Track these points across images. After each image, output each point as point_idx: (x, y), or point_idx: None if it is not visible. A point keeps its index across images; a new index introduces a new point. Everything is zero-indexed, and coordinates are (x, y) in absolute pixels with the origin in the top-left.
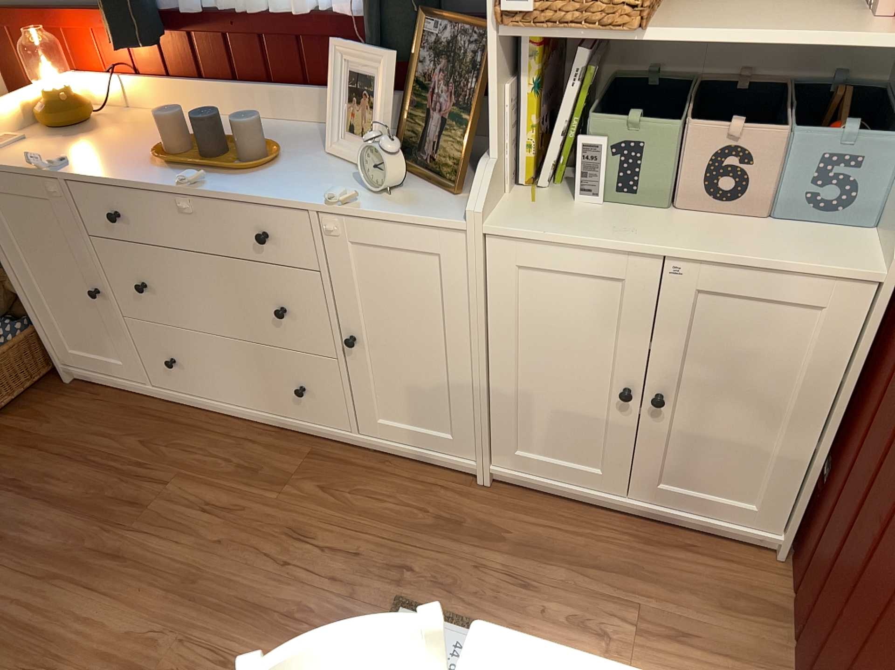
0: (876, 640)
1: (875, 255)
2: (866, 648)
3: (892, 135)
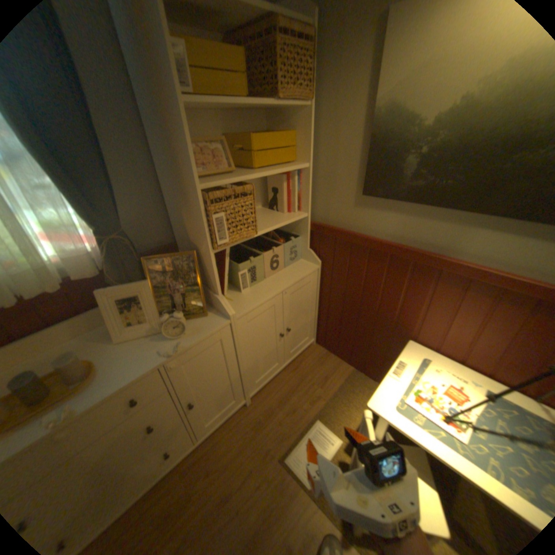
0: (379, 332)
1: (311, 263)
2: (376, 336)
3: (297, 236)
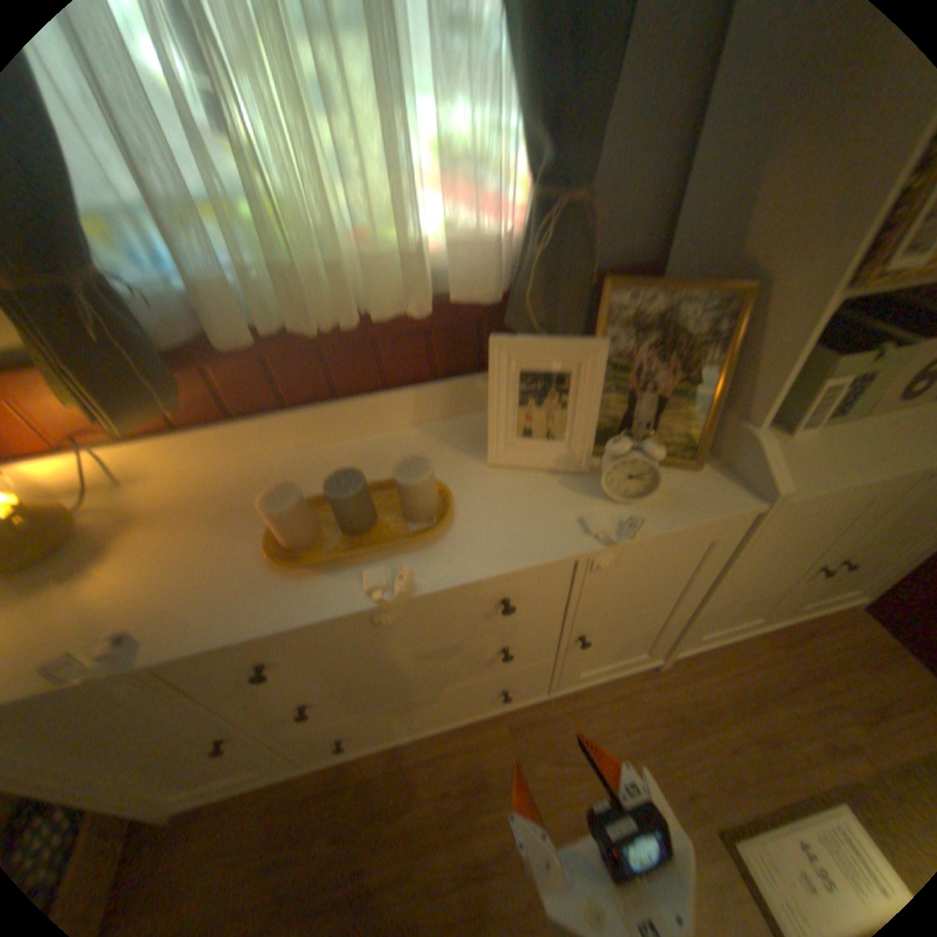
0: None
1: None
2: None
3: None
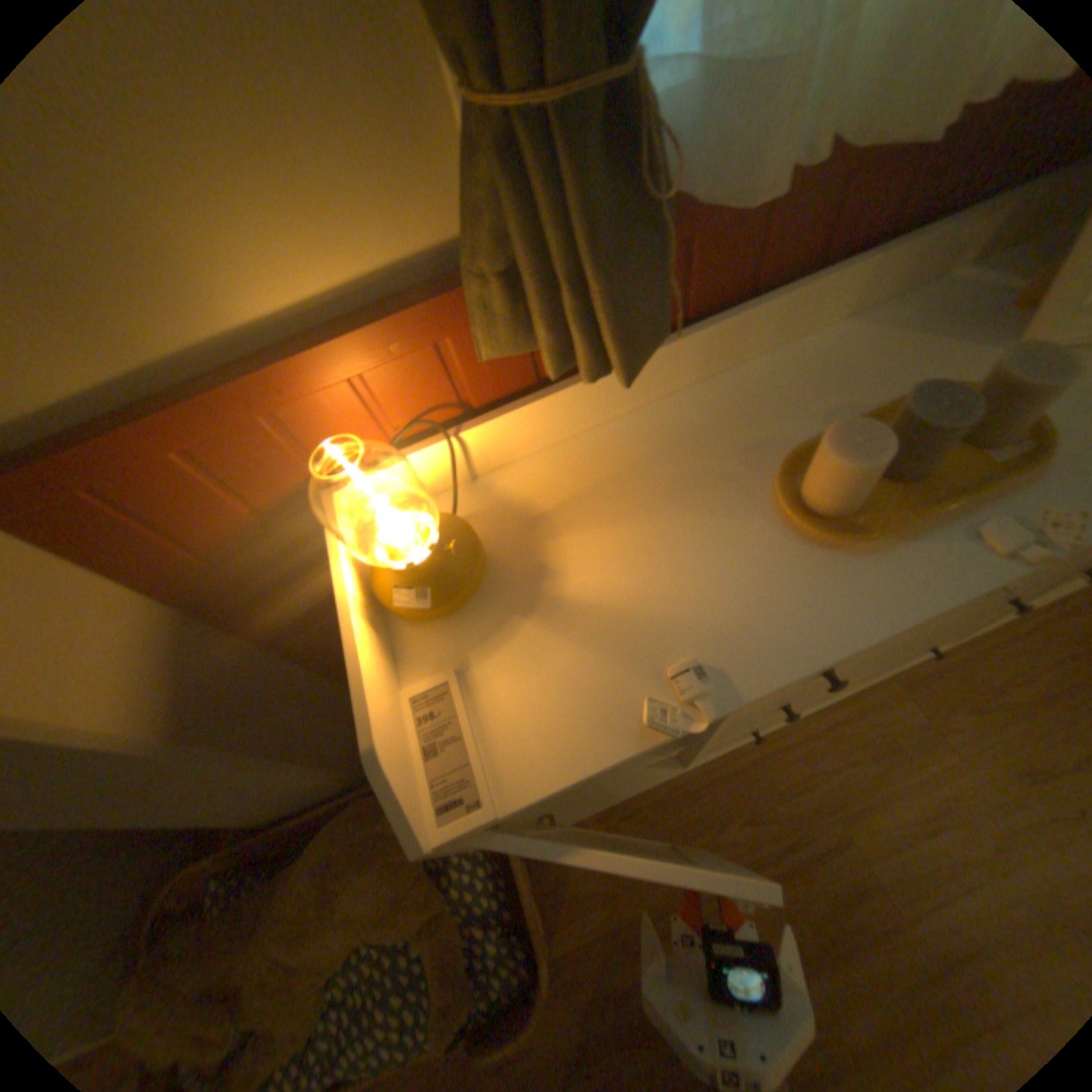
0: None
1: None
2: None
3: None
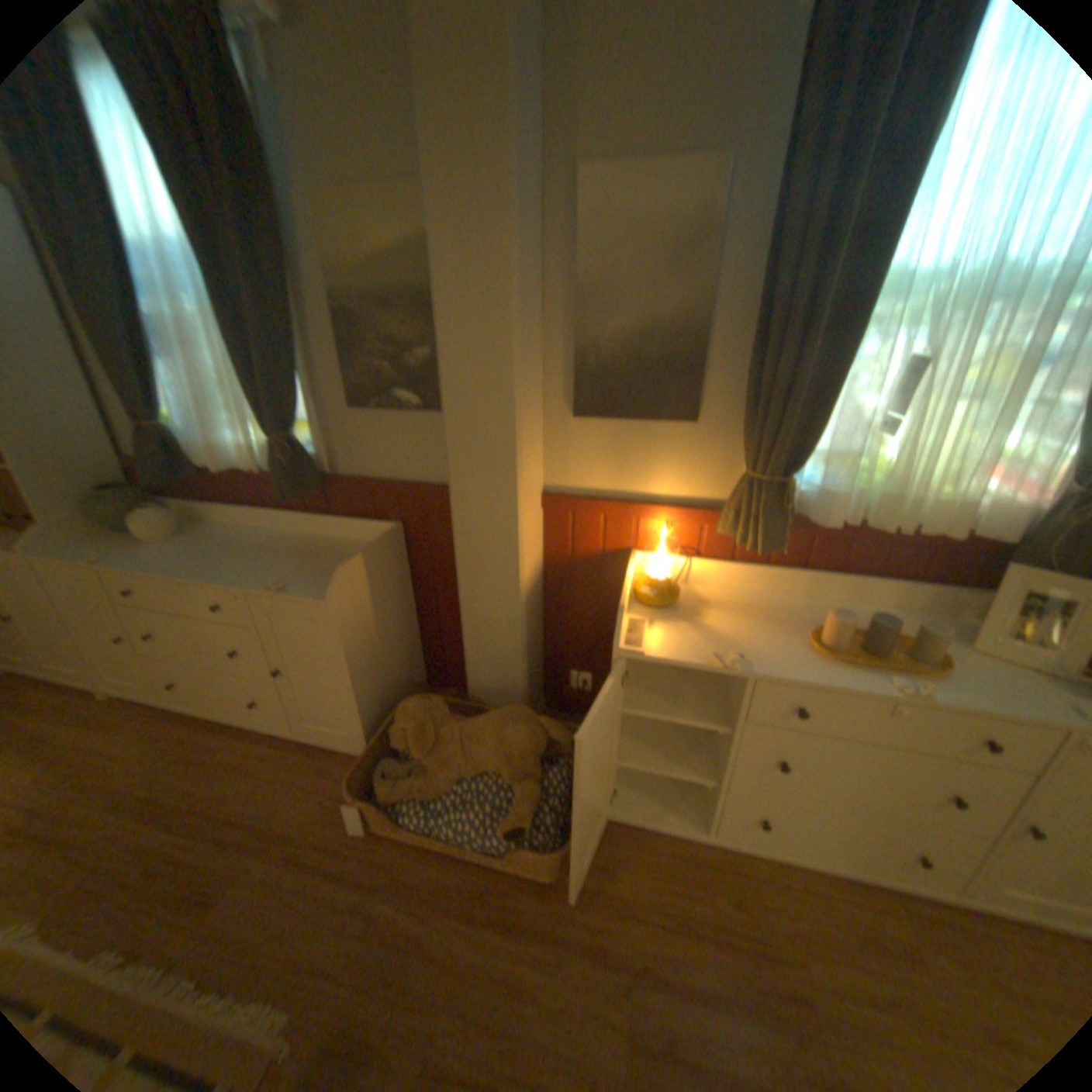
0: None
1: None
2: None
3: None
